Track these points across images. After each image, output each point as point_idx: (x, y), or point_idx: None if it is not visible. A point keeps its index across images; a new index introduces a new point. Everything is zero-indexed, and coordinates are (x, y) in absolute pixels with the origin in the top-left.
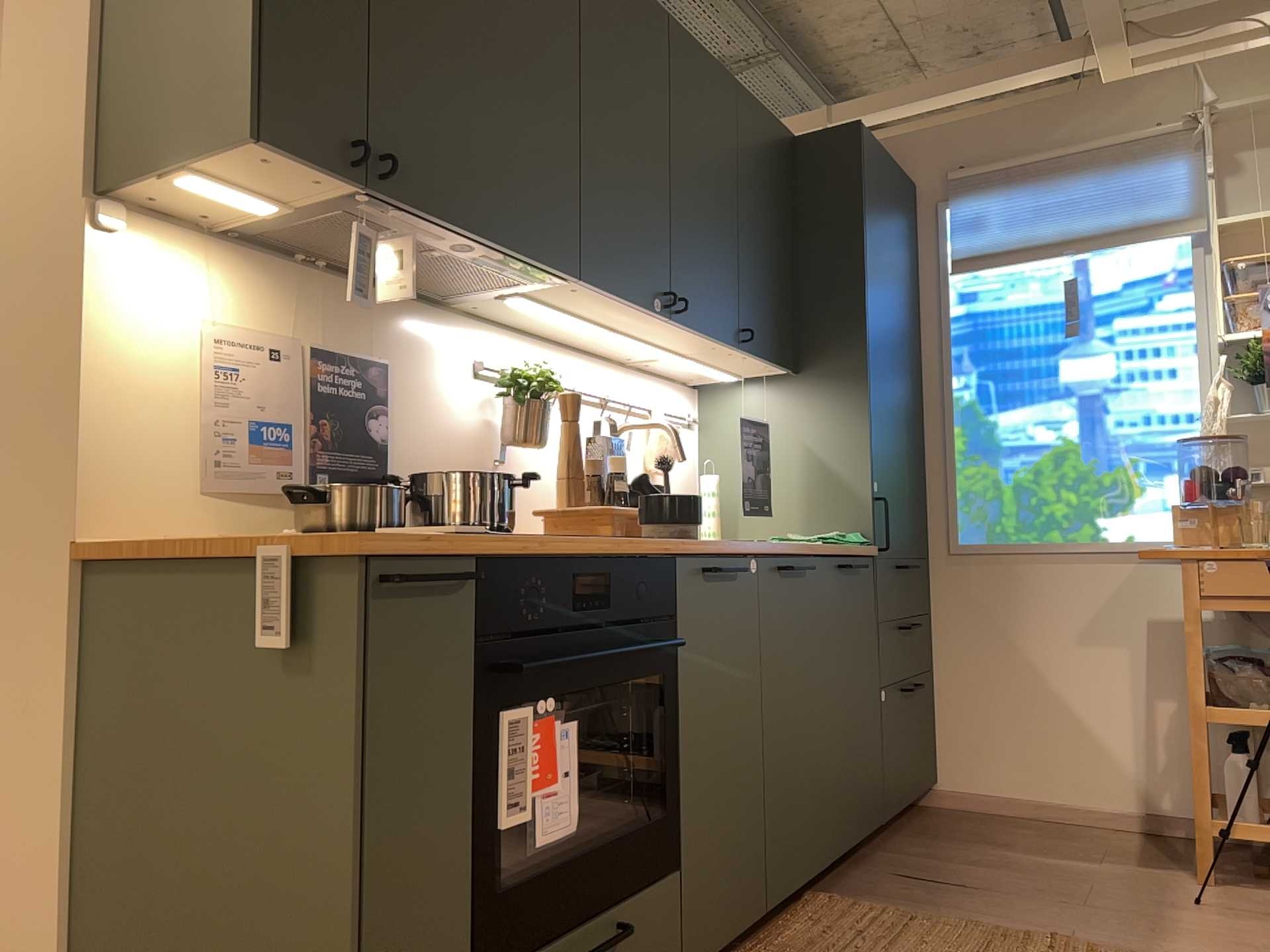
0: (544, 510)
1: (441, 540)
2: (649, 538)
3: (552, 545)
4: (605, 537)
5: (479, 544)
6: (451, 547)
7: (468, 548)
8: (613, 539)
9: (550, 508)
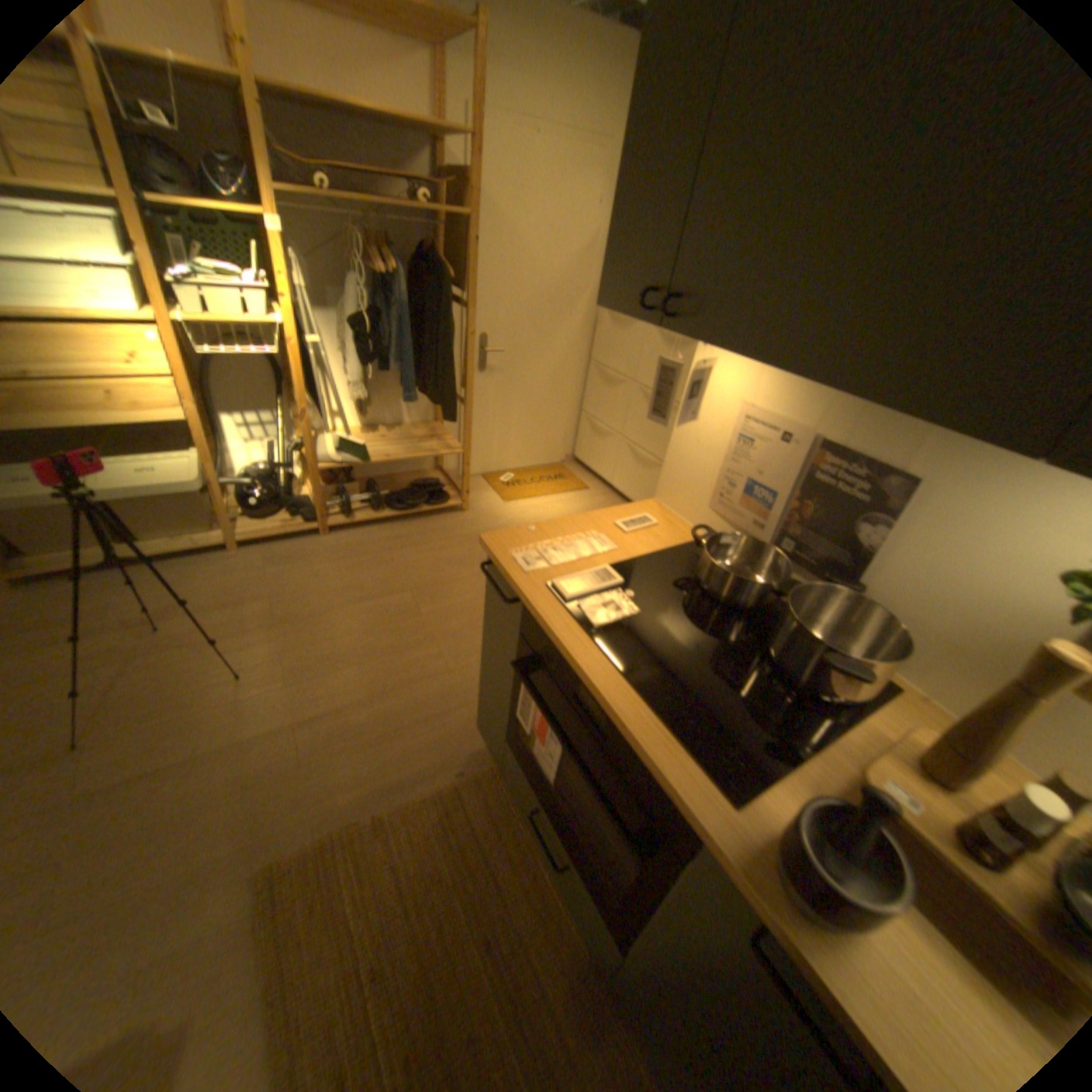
0: (911, 734)
1: (522, 575)
2: (728, 799)
3: (577, 649)
4: (667, 722)
5: (516, 591)
6: (508, 579)
7: (526, 591)
8: (649, 722)
9: (926, 743)
